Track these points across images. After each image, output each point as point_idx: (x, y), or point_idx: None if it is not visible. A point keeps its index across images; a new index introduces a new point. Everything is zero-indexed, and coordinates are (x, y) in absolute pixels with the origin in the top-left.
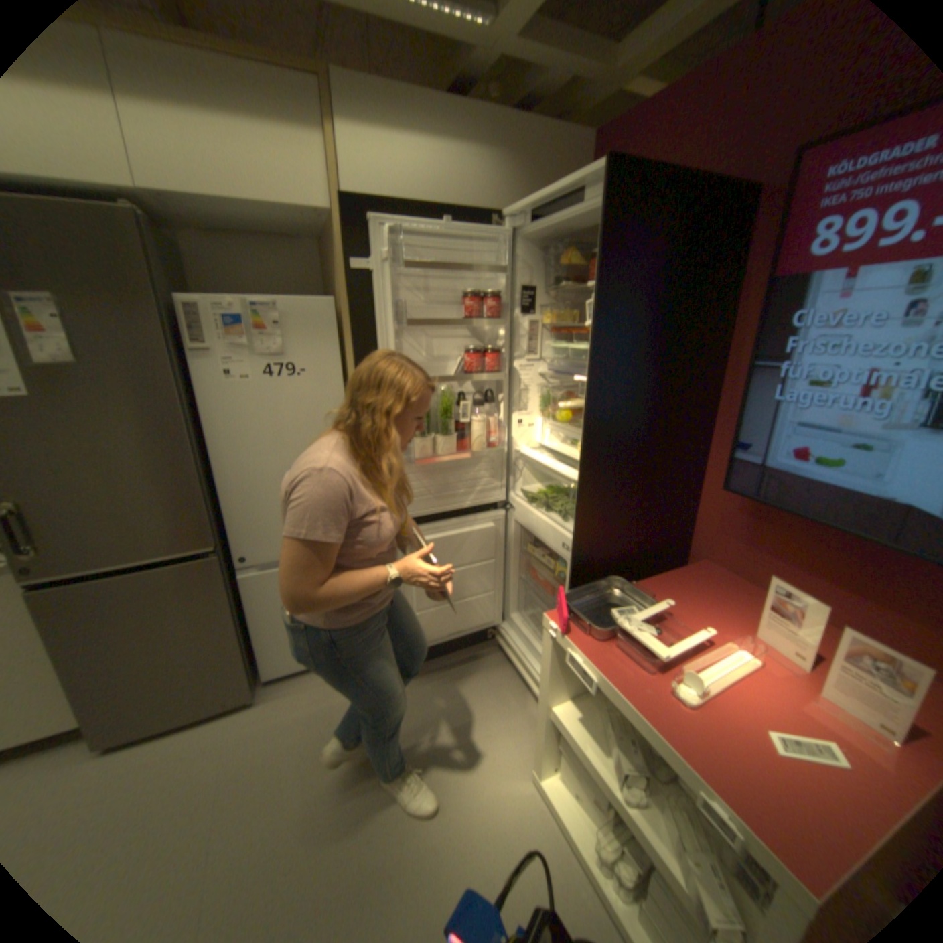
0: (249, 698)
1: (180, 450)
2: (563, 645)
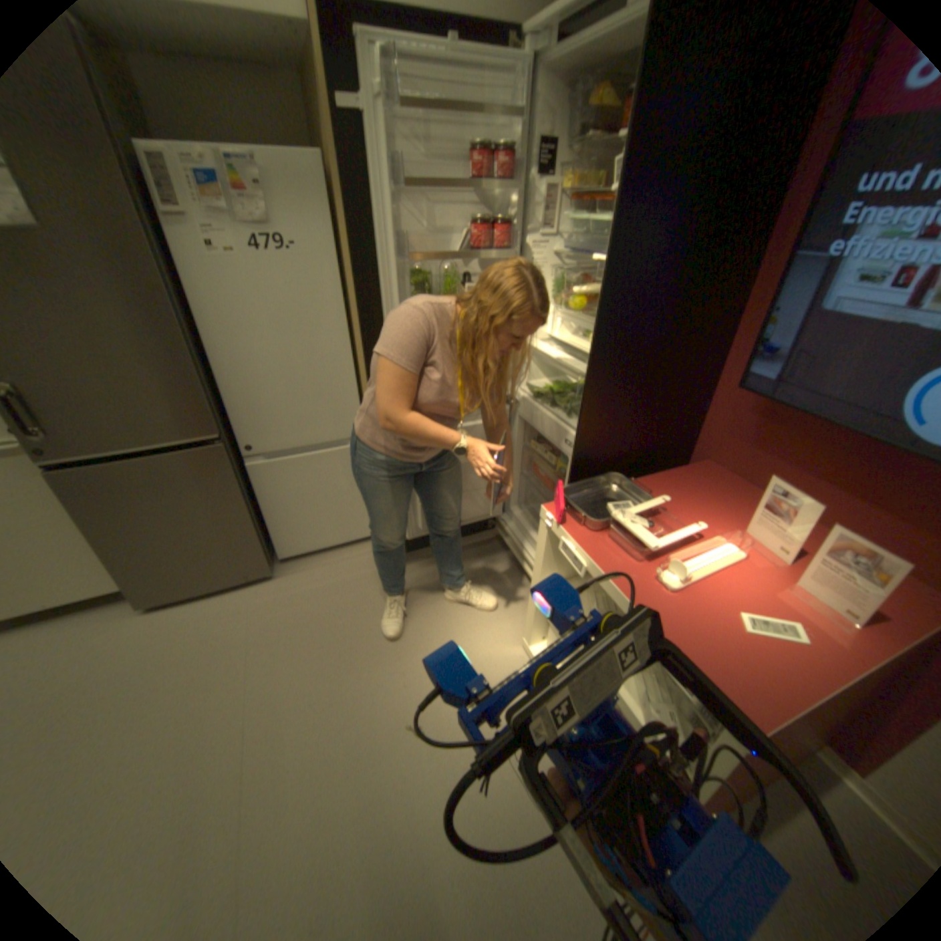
0: (270, 571)
1: (171, 332)
2: (558, 533)
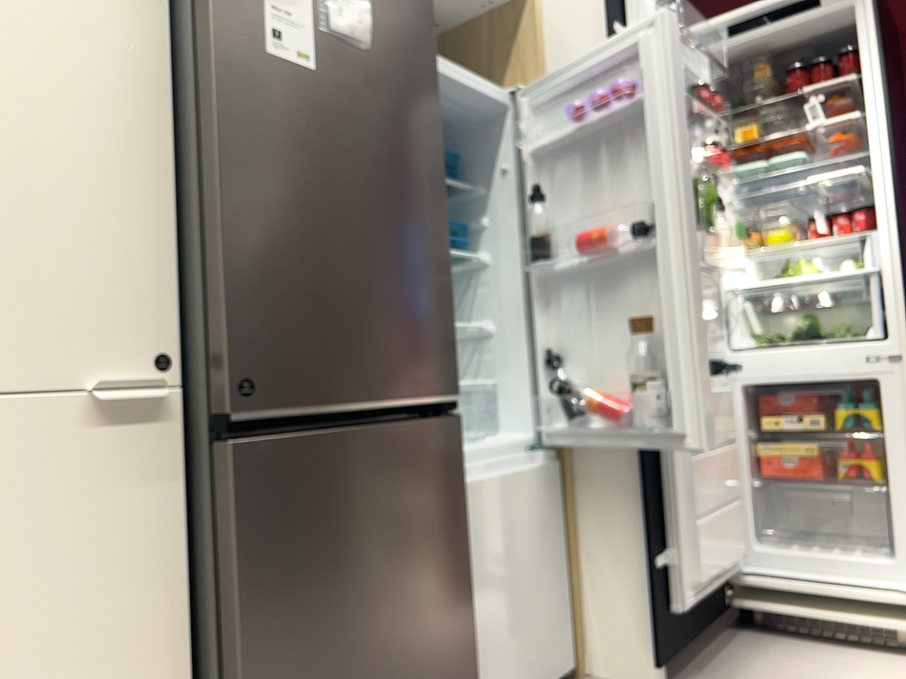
0: None
1: (441, 215)
2: None
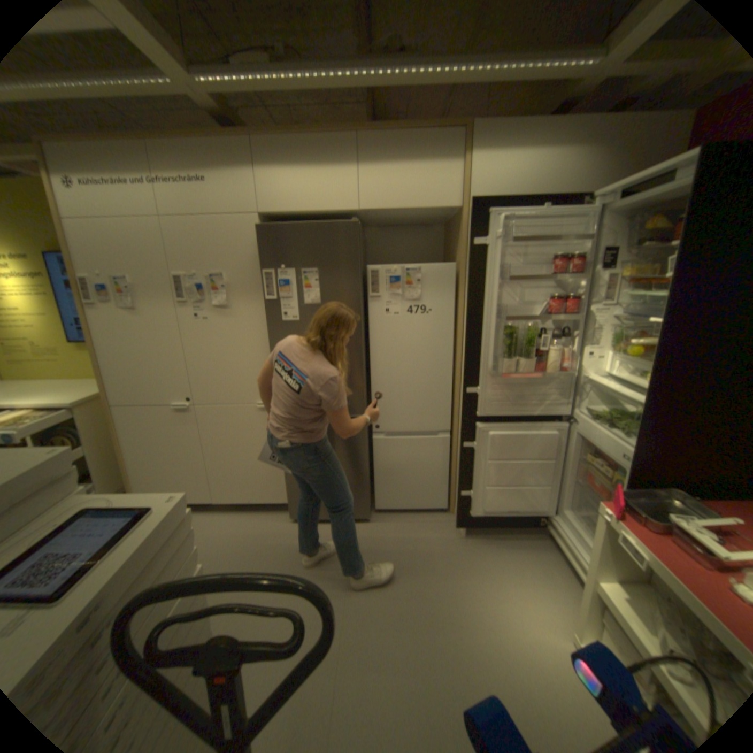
0: (369, 516)
1: (359, 354)
2: (618, 528)
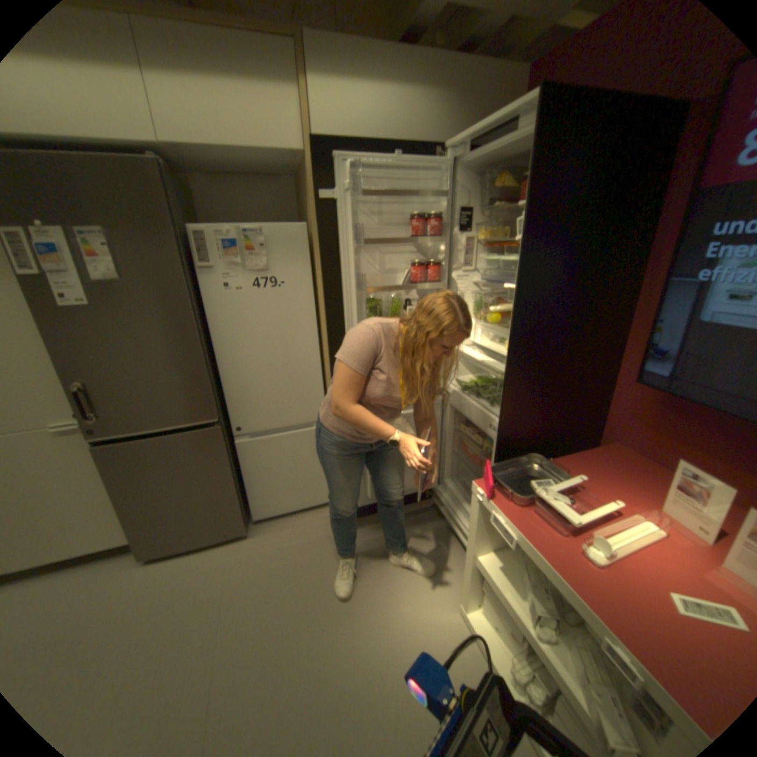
0: (245, 532)
1: (194, 345)
2: (488, 507)
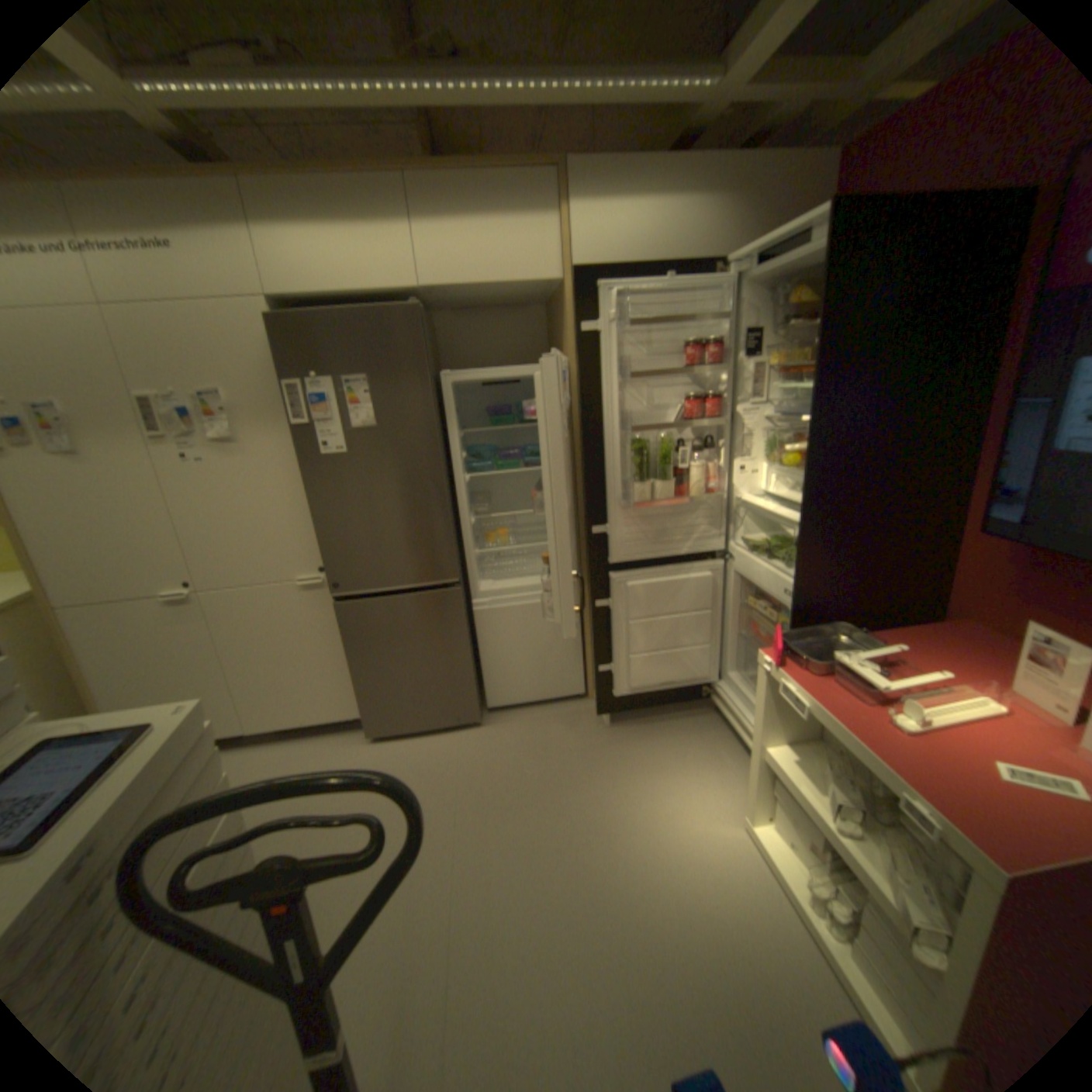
0: (480, 718)
1: (441, 495)
2: (778, 678)
